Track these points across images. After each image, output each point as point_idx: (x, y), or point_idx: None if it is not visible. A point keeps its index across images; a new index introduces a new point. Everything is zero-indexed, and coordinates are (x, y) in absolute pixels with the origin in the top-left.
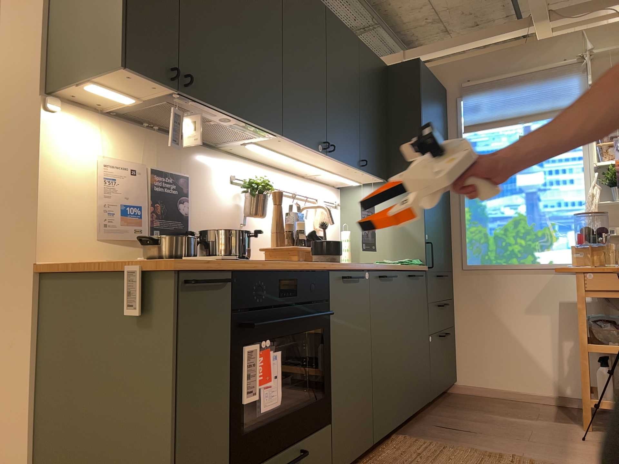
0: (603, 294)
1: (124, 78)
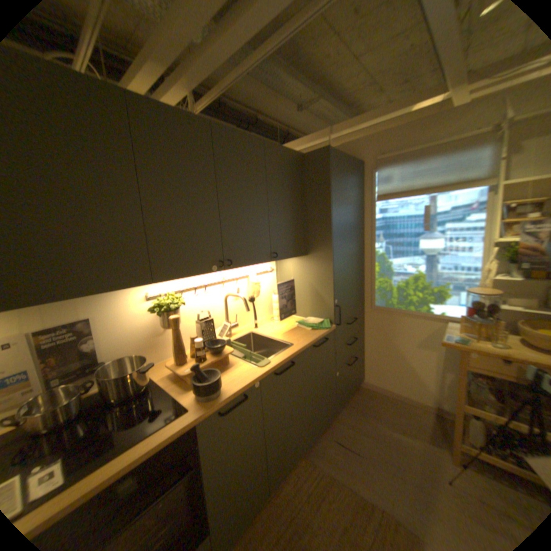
0: (486, 372)
1: None
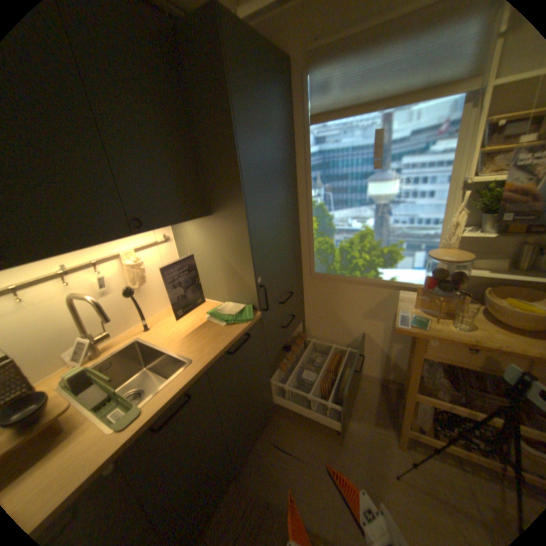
0: (445, 360)
1: None
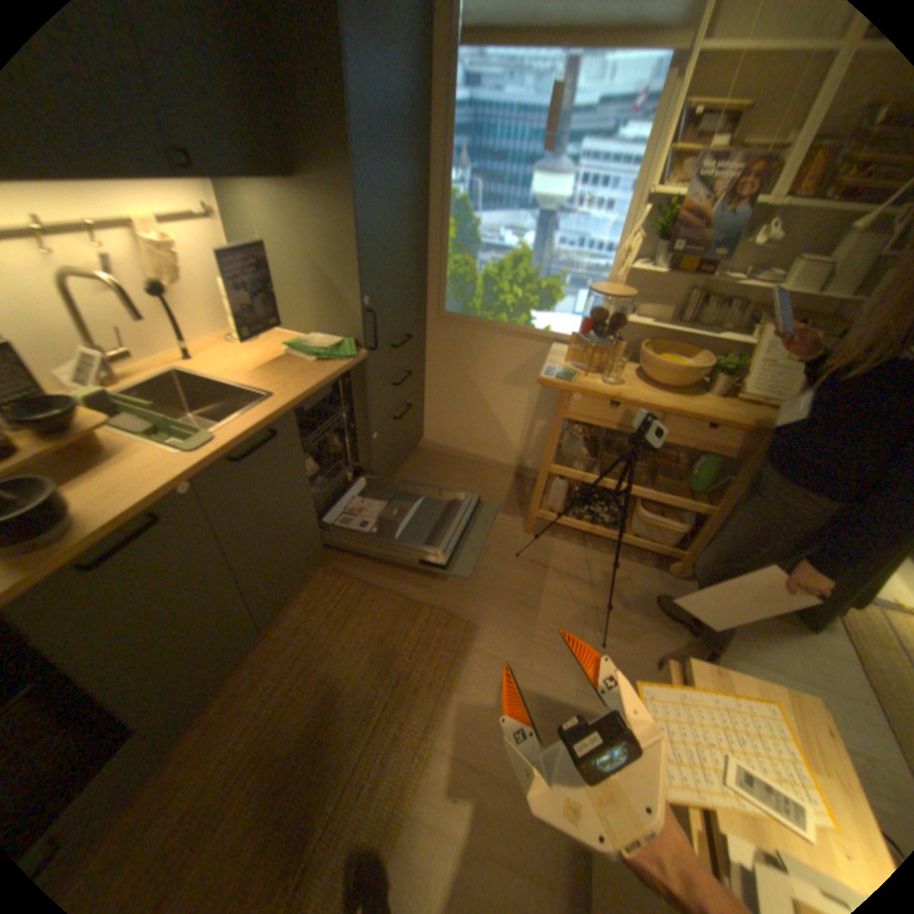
0: (585, 420)
1: None
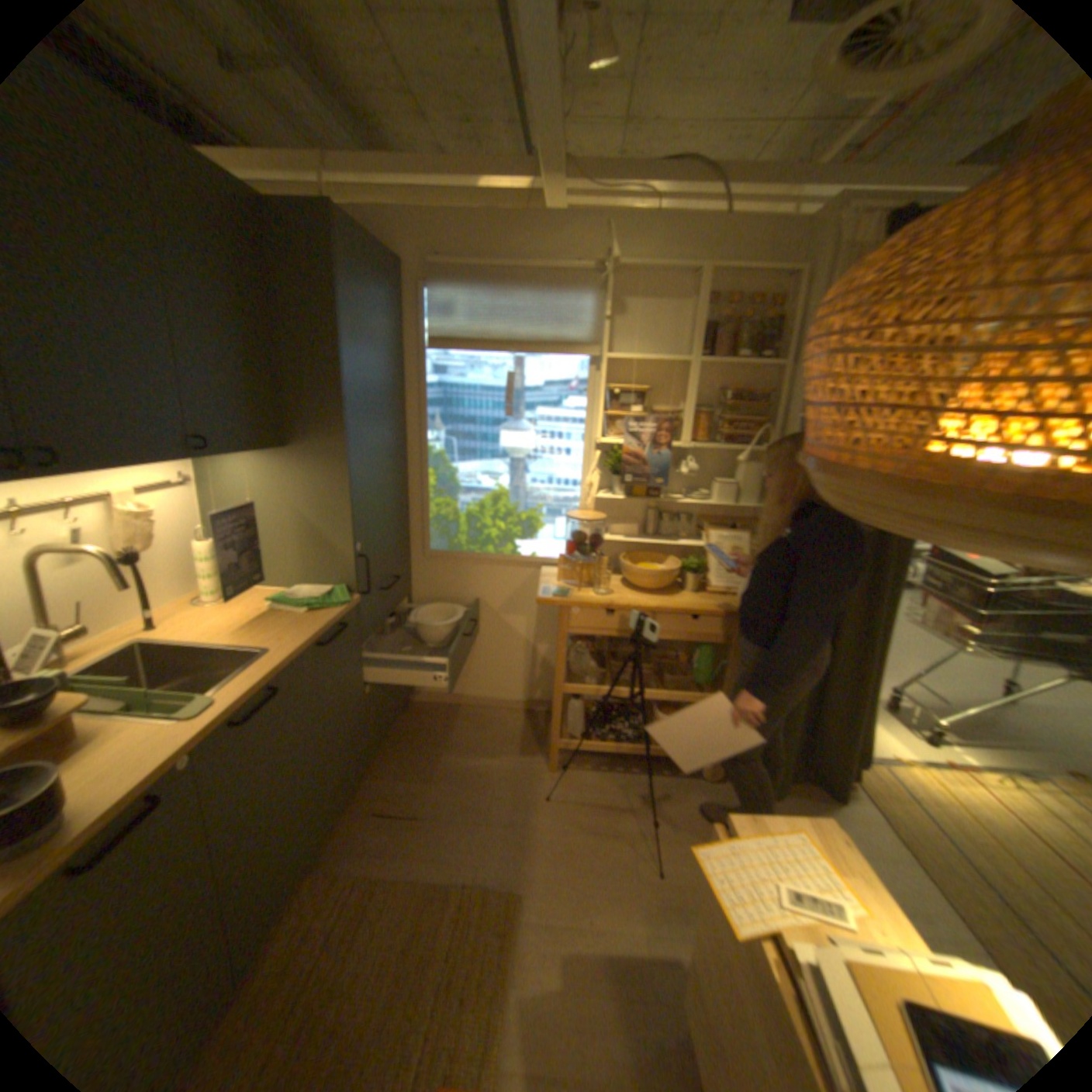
0: (587, 632)
1: None
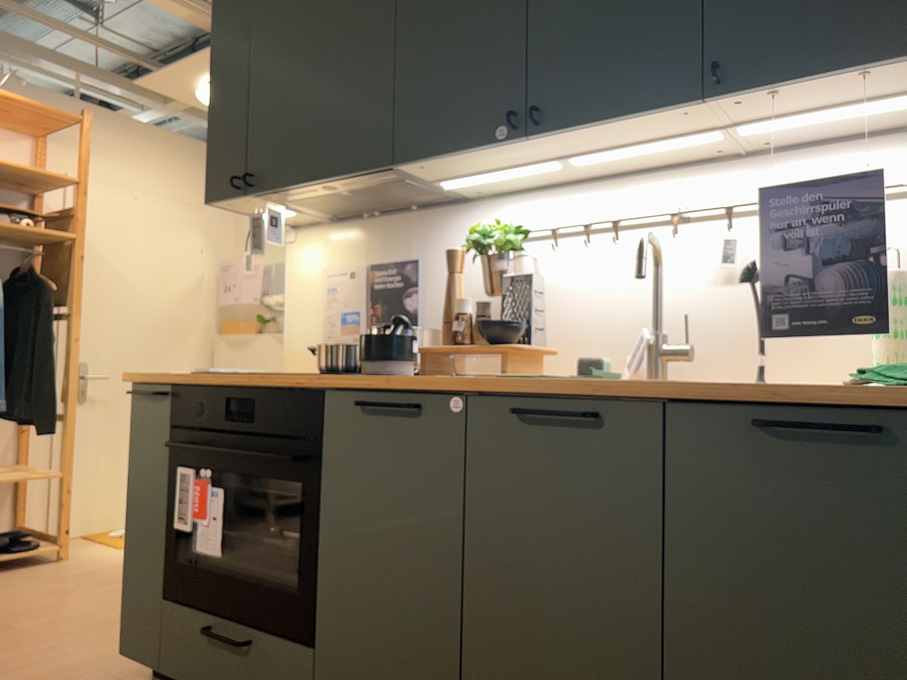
0: None
1: (232, 206)
